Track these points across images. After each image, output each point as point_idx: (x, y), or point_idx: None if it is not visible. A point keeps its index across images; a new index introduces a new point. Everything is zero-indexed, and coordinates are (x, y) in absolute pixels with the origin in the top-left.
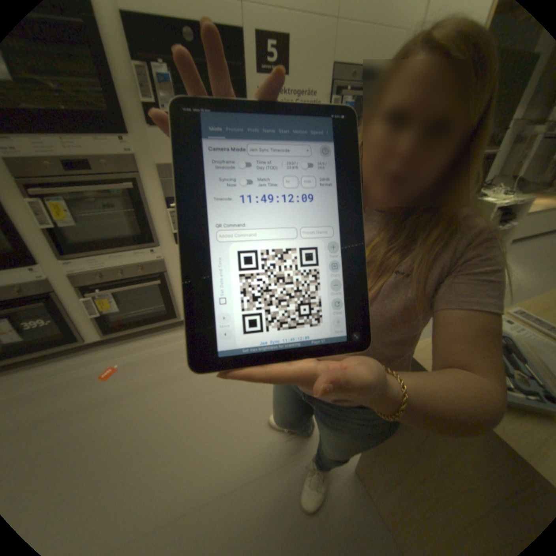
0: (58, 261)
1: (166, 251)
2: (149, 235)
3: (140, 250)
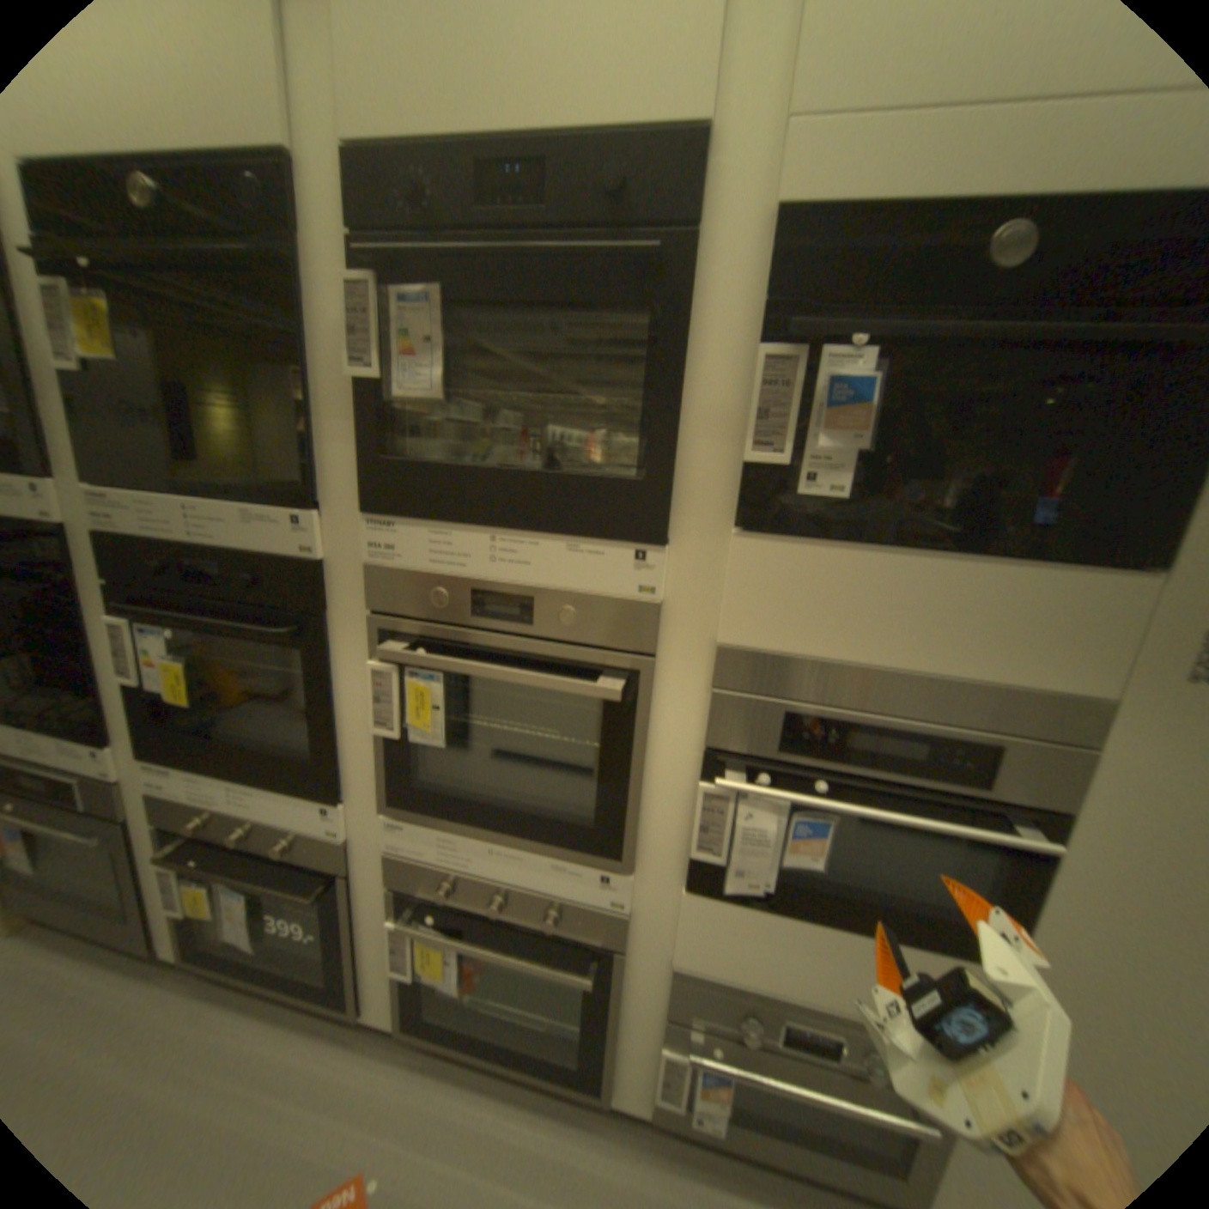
0: (381, 814)
1: (649, 896)
2: (615, 835)
3: (575, 866)
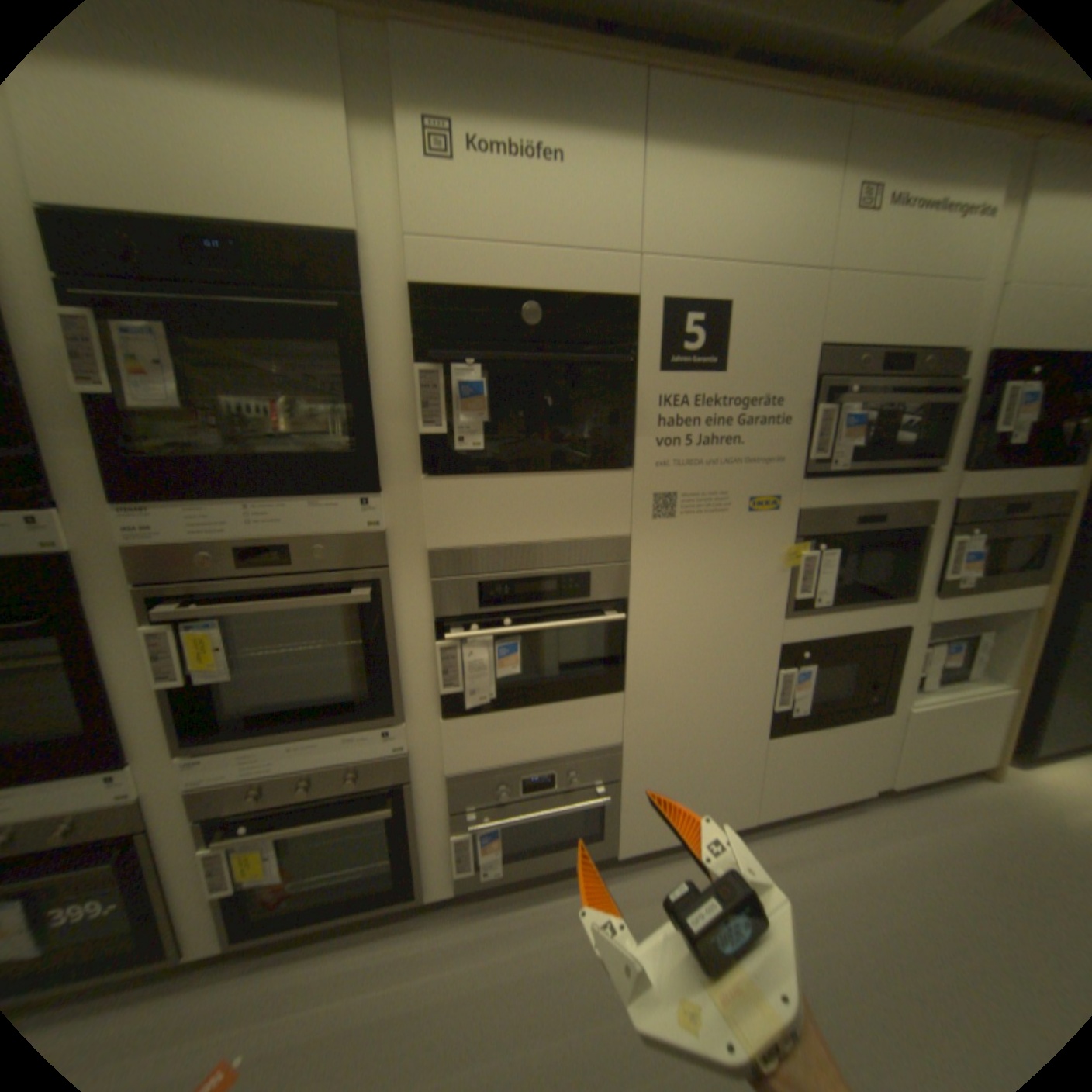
0: (174, 758)
1: (417, 734)
2: (385, 699)
3: (360, 733)
